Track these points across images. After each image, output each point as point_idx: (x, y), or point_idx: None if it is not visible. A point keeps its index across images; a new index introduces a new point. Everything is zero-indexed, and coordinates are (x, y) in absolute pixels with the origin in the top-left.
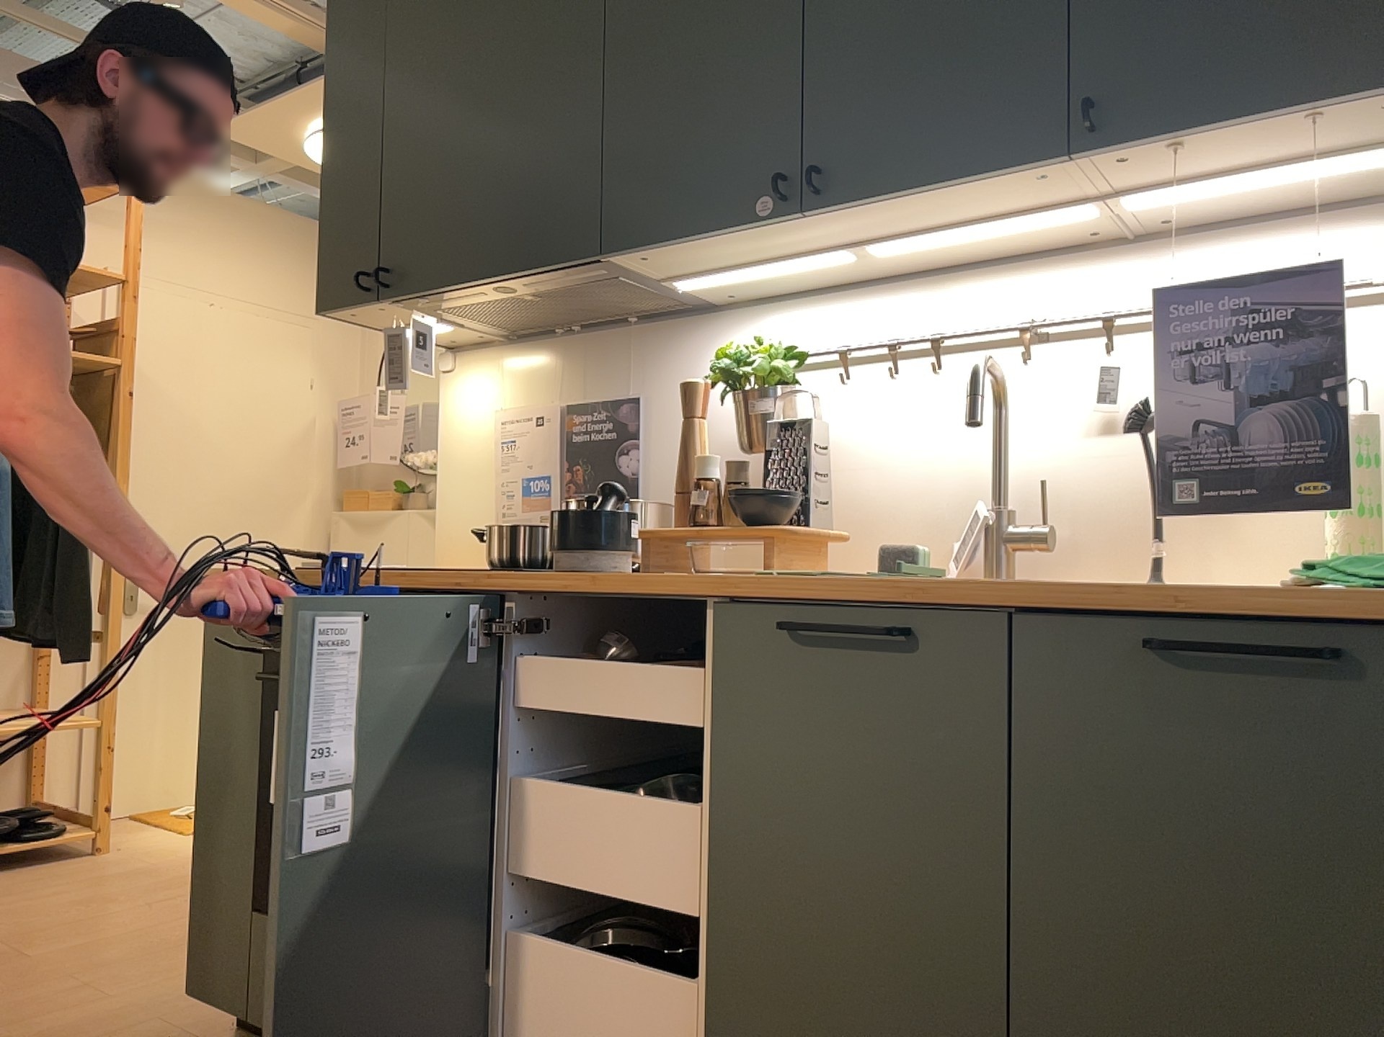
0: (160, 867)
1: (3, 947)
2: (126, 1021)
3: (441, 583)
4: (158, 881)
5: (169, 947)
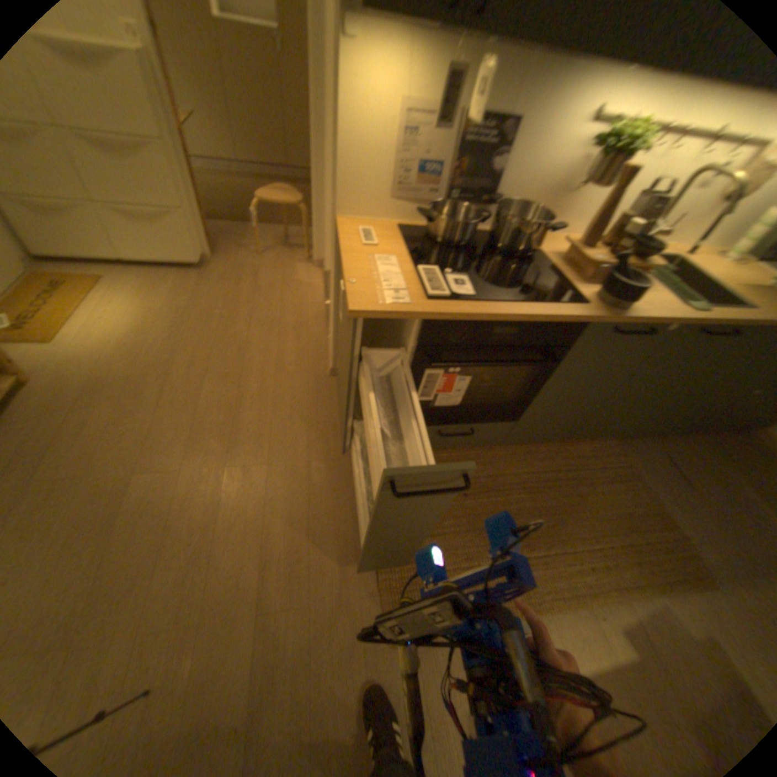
0: (99, 376)
1: (147, 472)
2: (300, 469)
3: (557, 315)
4: (123, 387)
5: (230, 425)
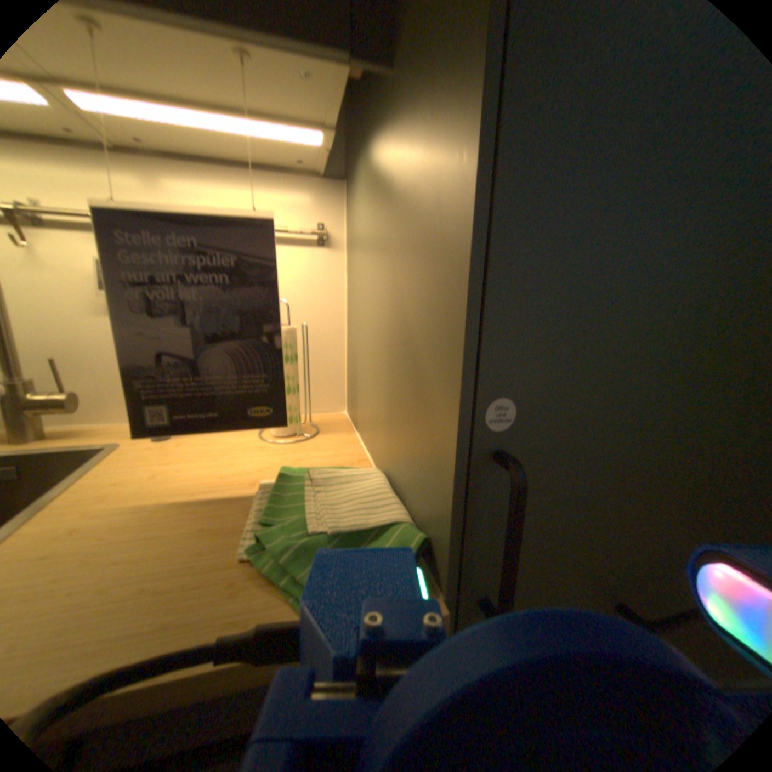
0: None
1: None
2: None
3: None
4: None
5: None
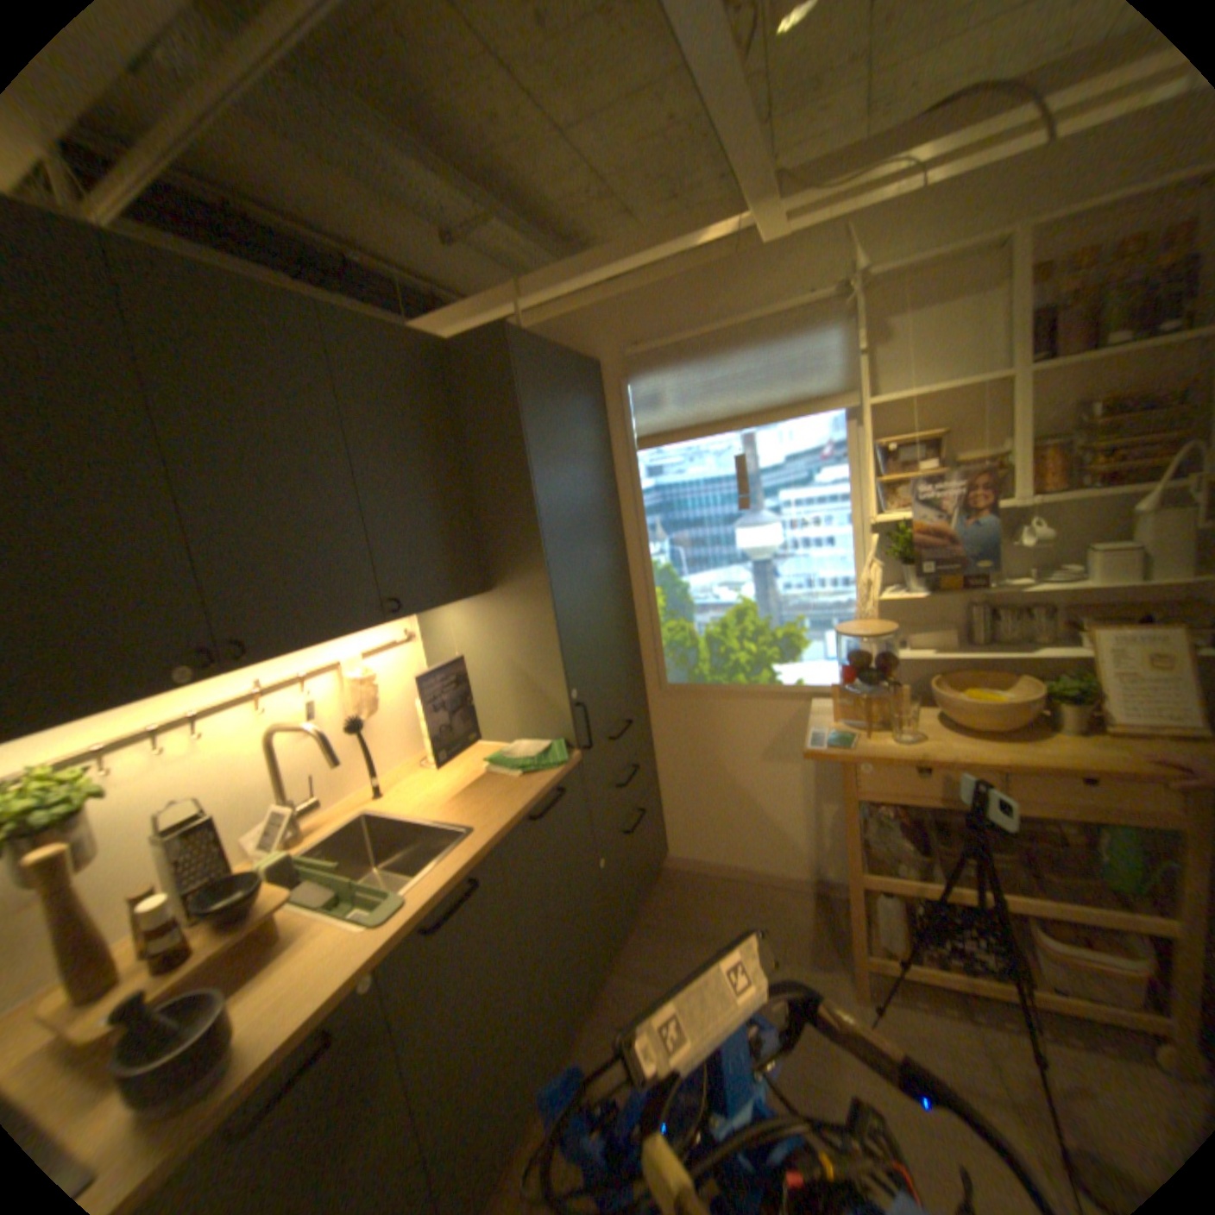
0: None
1: None
2: None
3: None
4: None
5: None
